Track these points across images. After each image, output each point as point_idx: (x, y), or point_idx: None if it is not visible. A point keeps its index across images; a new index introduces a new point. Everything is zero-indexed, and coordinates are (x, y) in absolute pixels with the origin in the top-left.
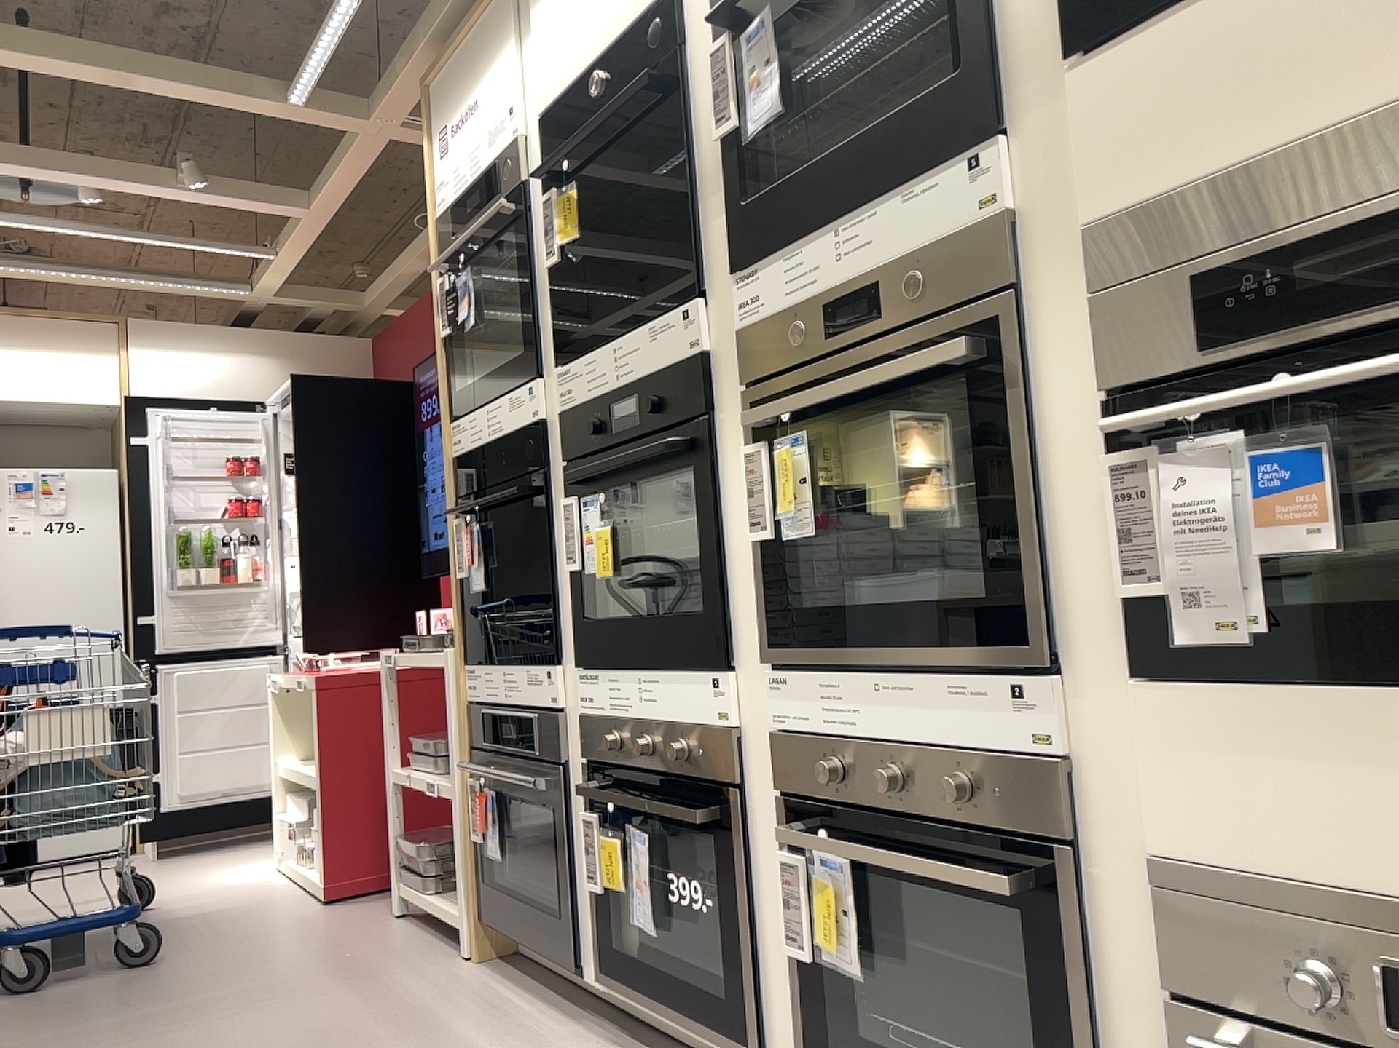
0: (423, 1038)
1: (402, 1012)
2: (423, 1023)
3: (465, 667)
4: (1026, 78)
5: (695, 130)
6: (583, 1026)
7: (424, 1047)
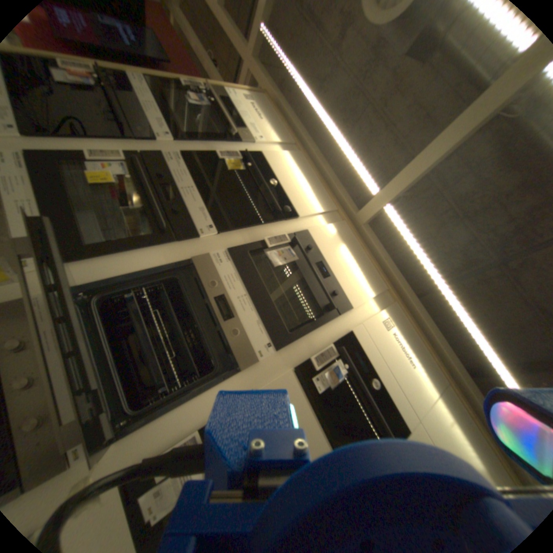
0: None
1: None
2: None
3: None
4: (287, 356)
5: (263, 229)
6: None
7: None
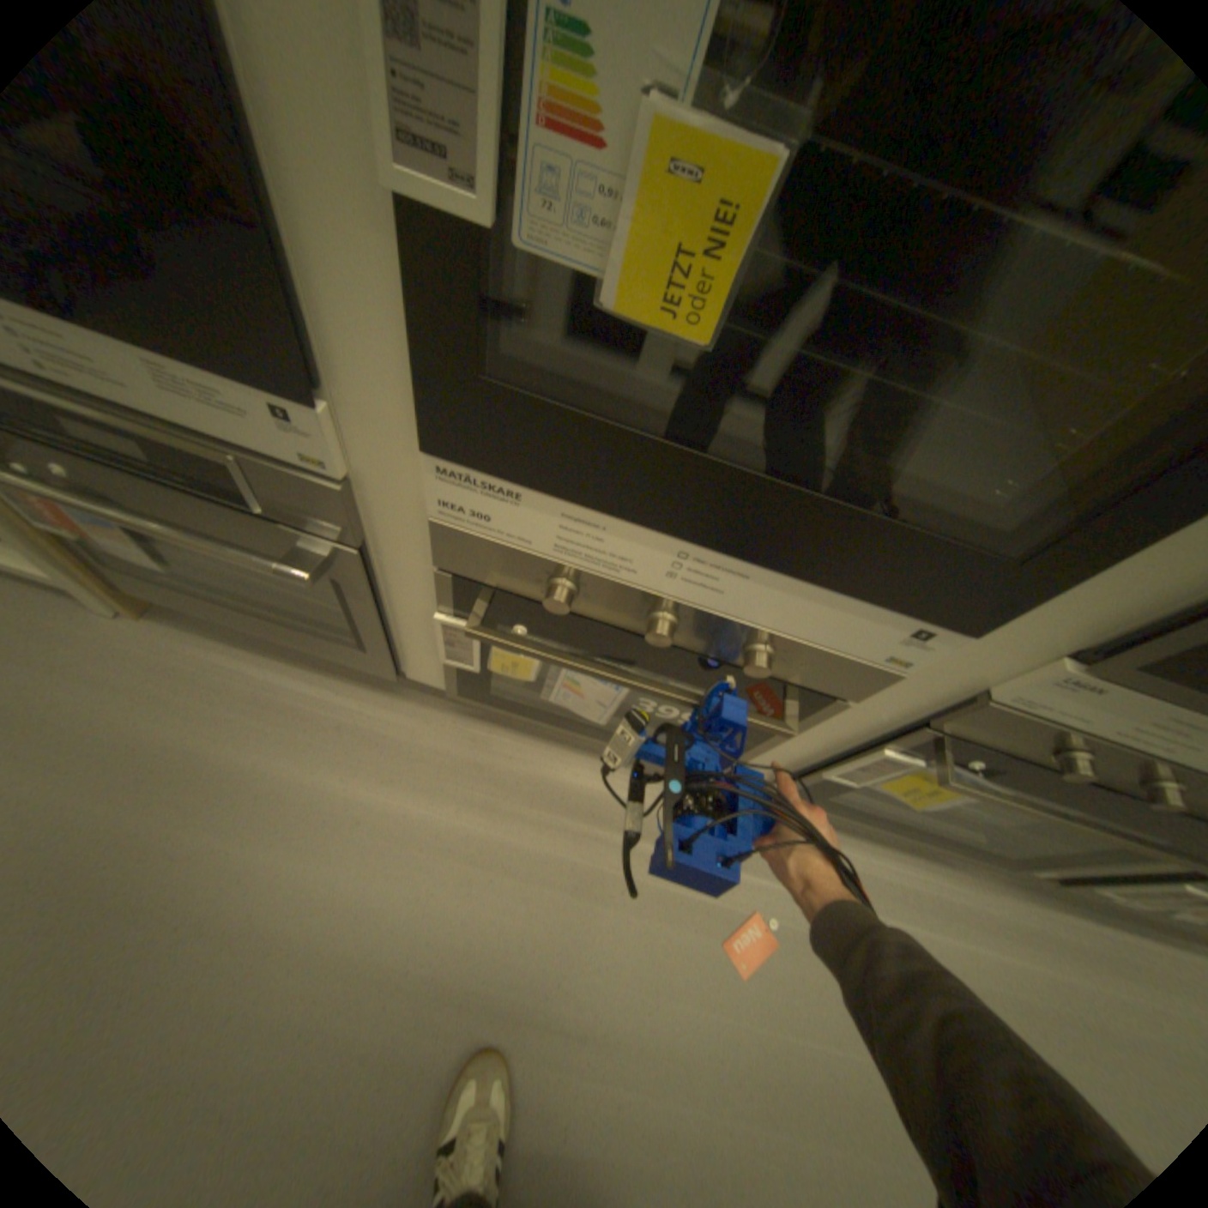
0: (244, 810)
1: (144, 770)
2: (206, 779)
3: None
4: None
5: None
6: (414, 702)
7: (263, 826)
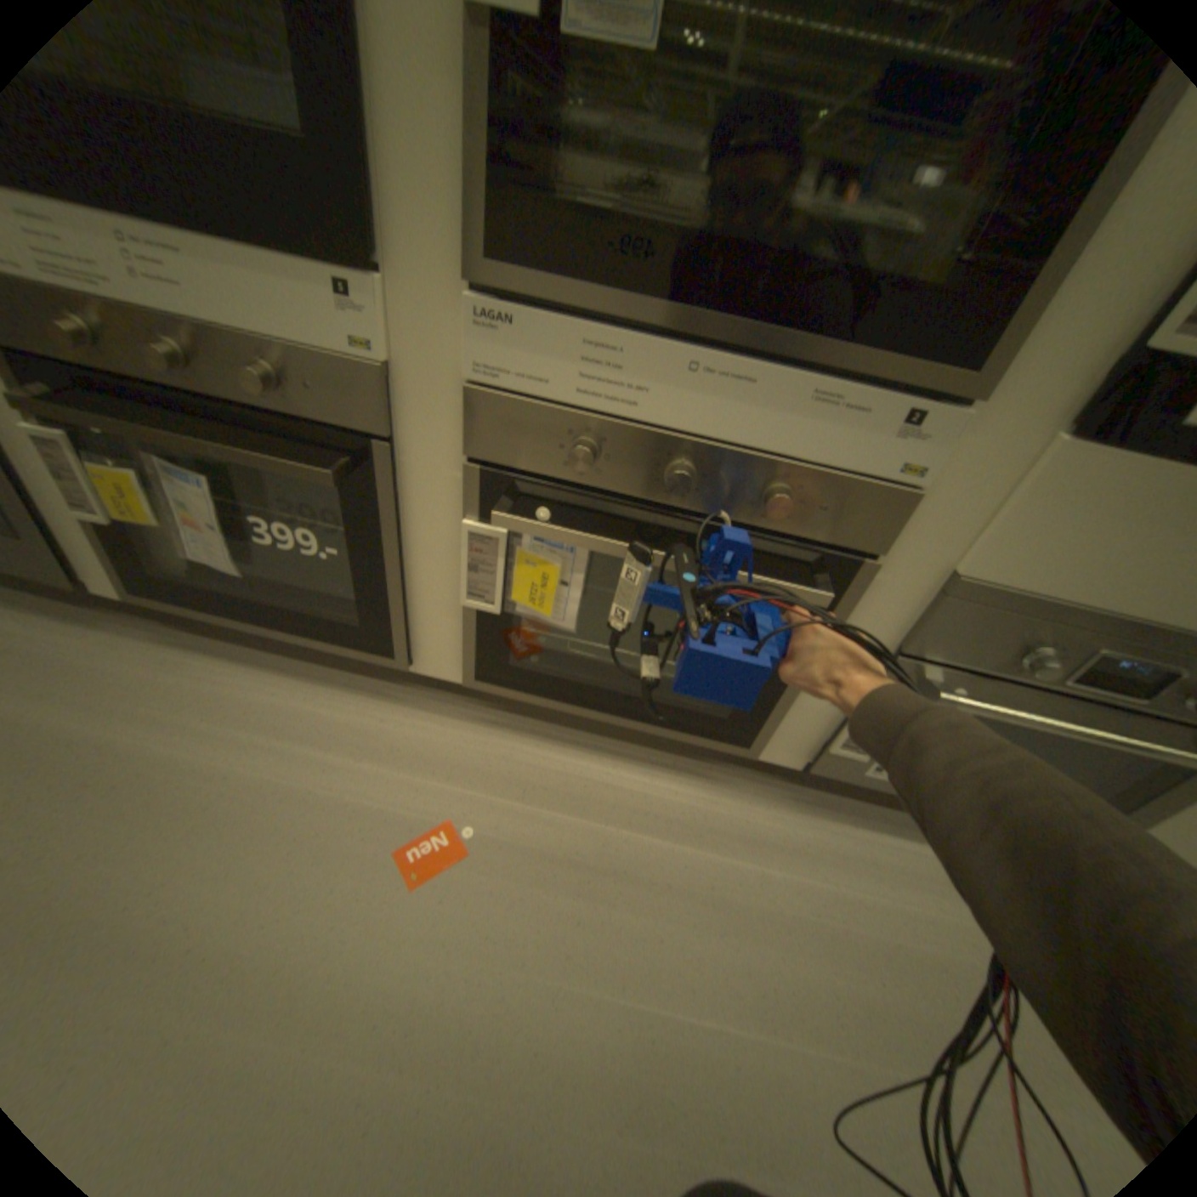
0: None
1: None
2: None
3: None
4: None
5: None
6: (112, 633)
7: None
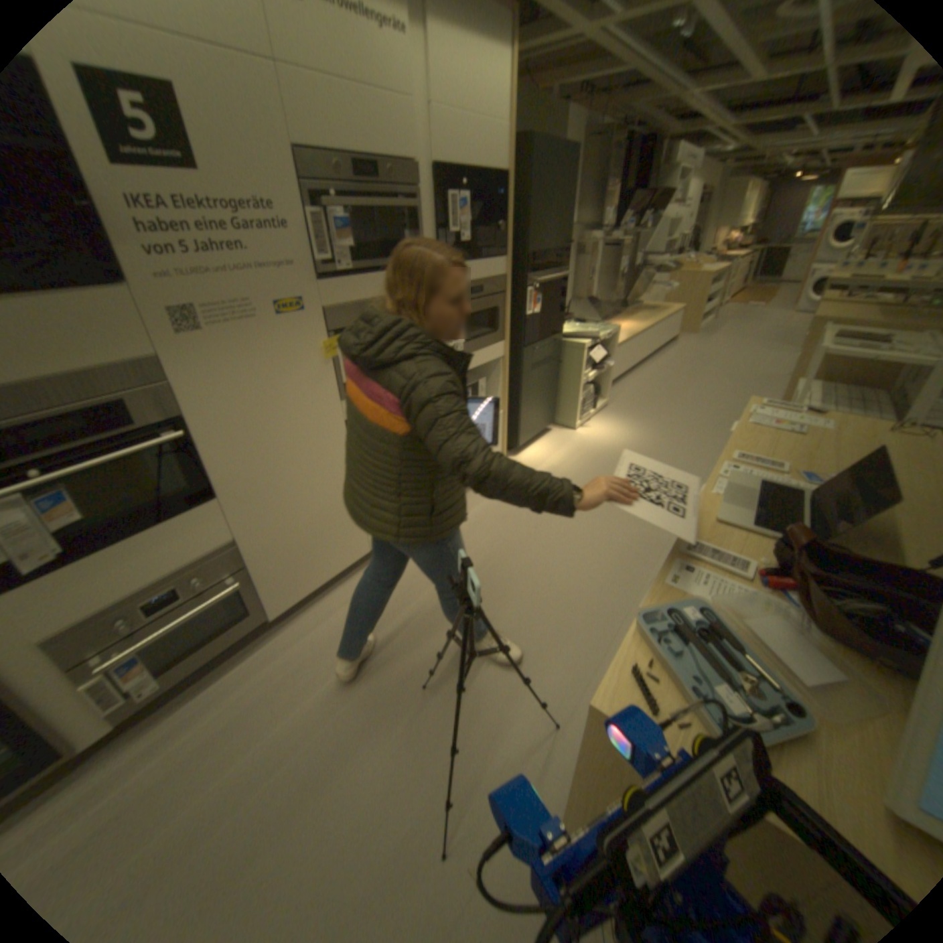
0: None
1: None
2: None
3: None
4: None
5: None
6: None
7: None
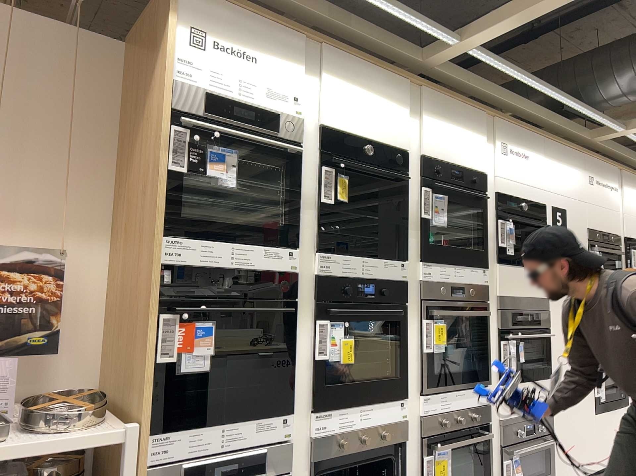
0: None
1: None
2: None
3: (154, 436)
4: (489, 259)
5: (408, 204)
6: None
7: None
